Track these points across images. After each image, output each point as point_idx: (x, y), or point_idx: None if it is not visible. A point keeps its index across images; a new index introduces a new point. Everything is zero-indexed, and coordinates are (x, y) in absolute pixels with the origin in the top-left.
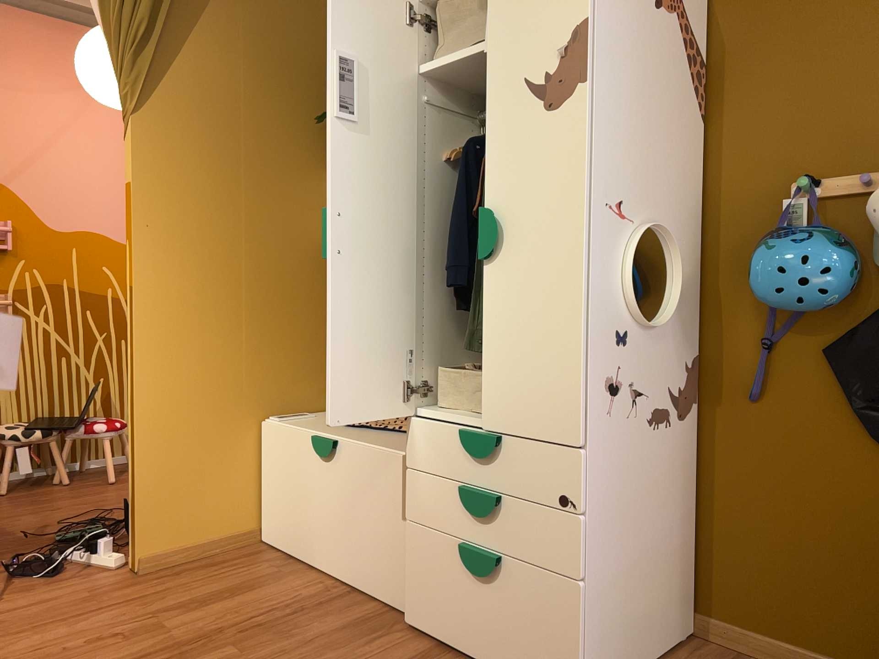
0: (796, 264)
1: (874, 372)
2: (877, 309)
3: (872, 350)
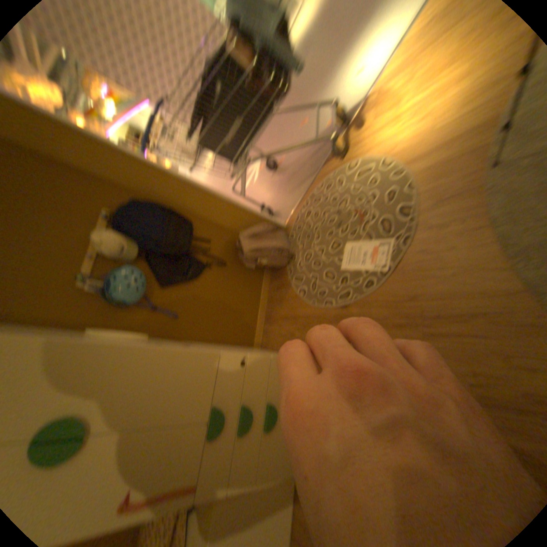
0: (129, 278)
1: (175, 270)
2: (150, 265)
3: (167, 268)
